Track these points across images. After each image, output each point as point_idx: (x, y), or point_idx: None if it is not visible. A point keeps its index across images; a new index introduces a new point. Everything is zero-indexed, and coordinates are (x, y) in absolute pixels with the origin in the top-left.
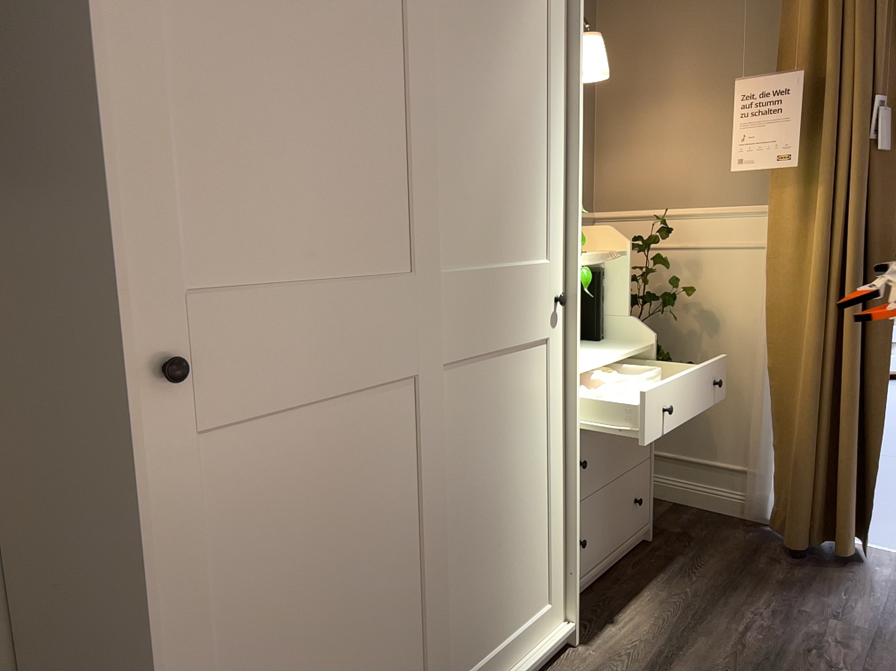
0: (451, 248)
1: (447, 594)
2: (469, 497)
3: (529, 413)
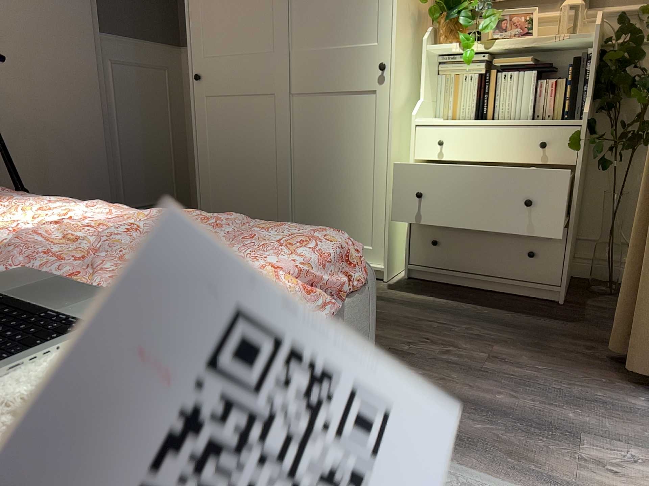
0: (301, 37)
1: (292, 204)
2: (310, 165)
3: (361, 136)
